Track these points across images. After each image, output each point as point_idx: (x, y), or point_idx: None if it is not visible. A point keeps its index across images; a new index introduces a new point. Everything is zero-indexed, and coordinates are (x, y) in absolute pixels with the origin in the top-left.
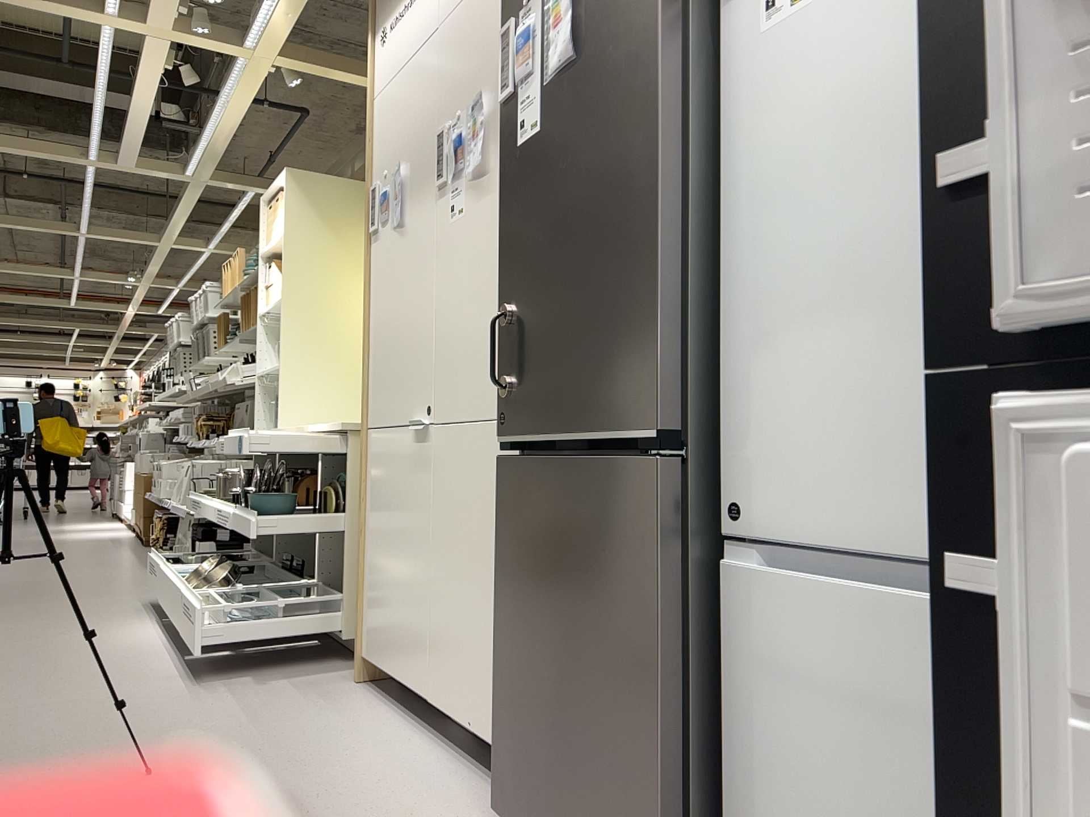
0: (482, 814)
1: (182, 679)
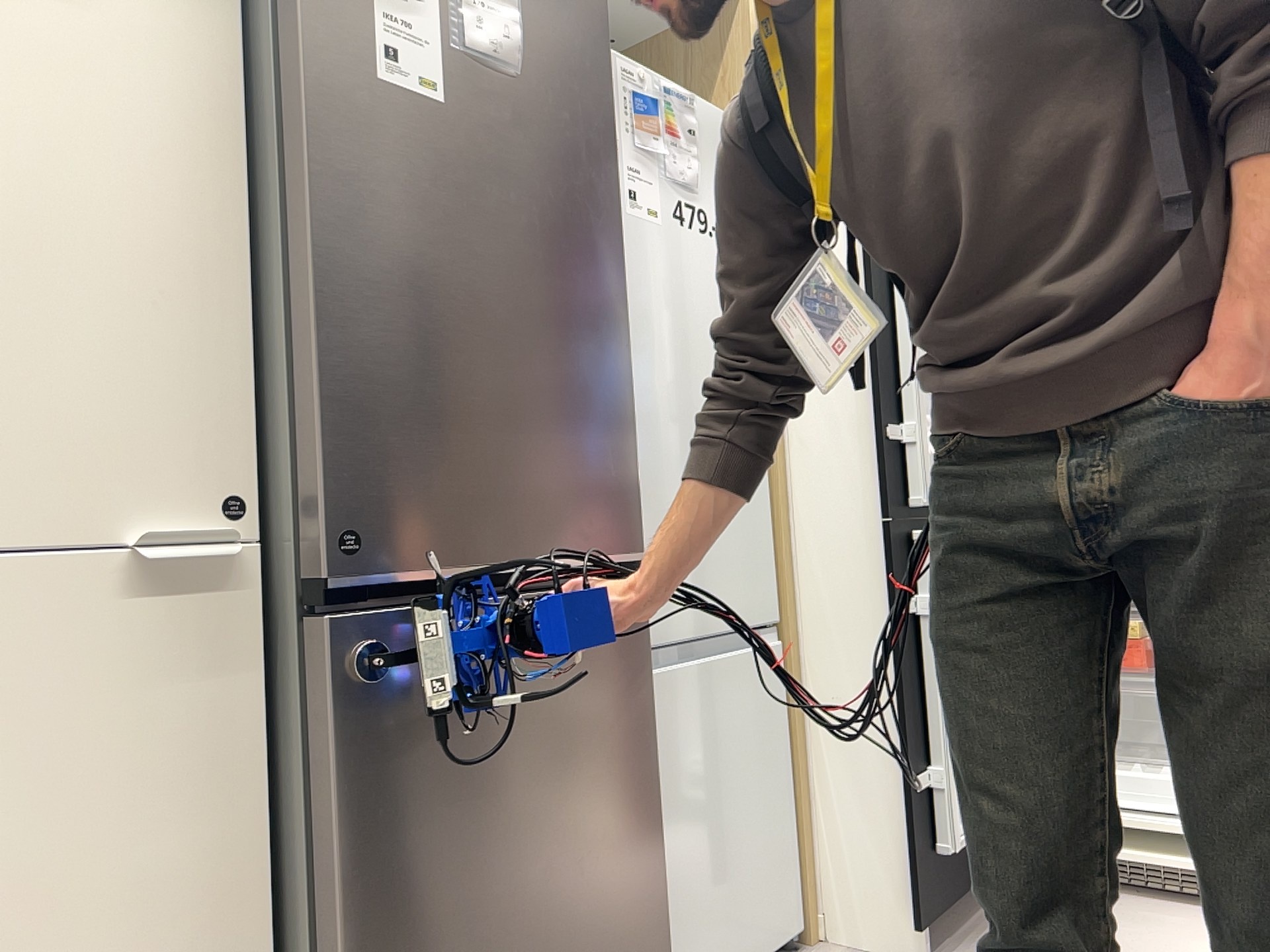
0: None
1: None
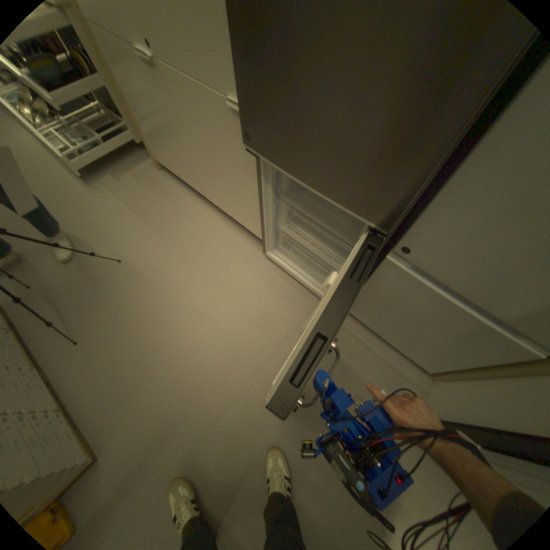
0: (250, 253)
1: (78, 183)
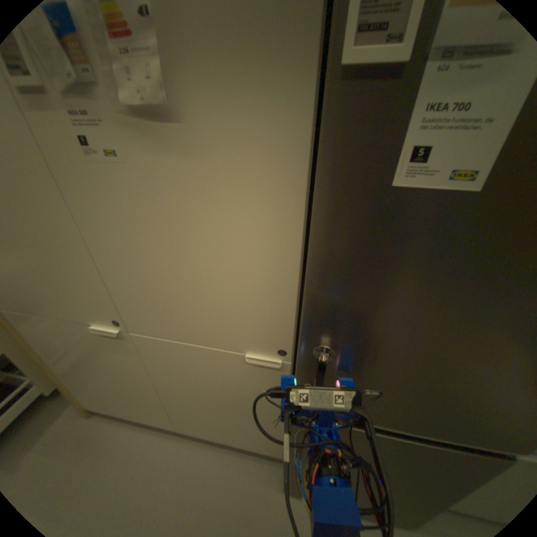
0: (265, 484)
1: None
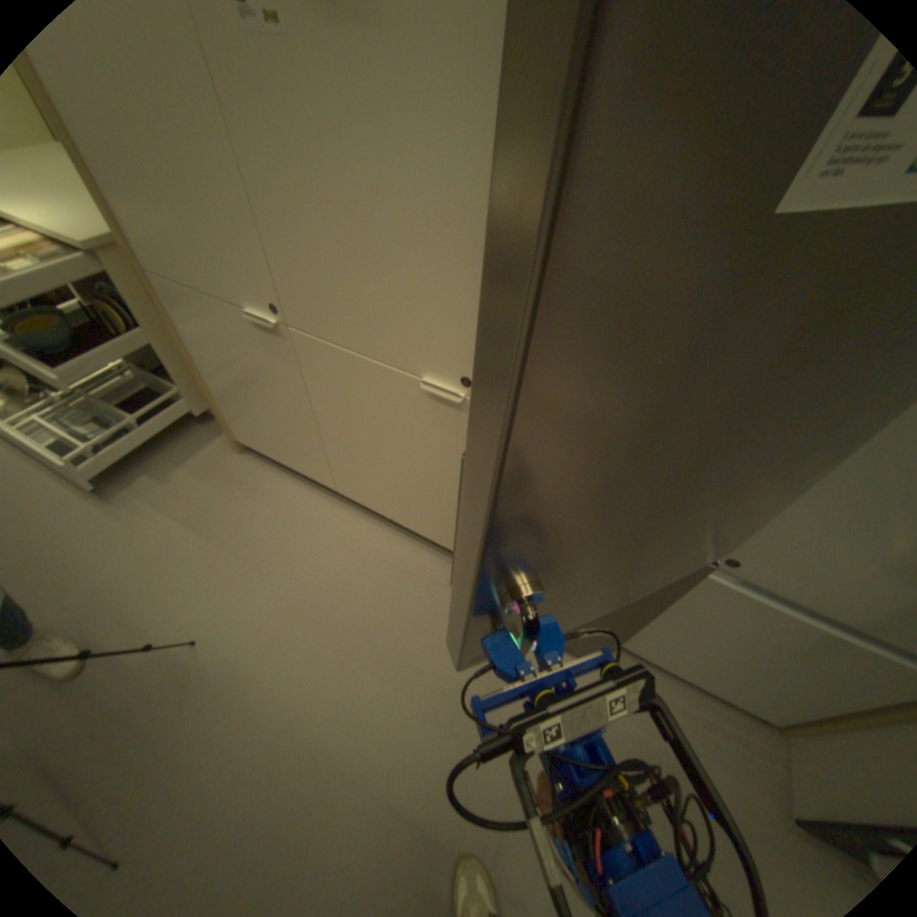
0: (432, 575)
1: (82, 501)
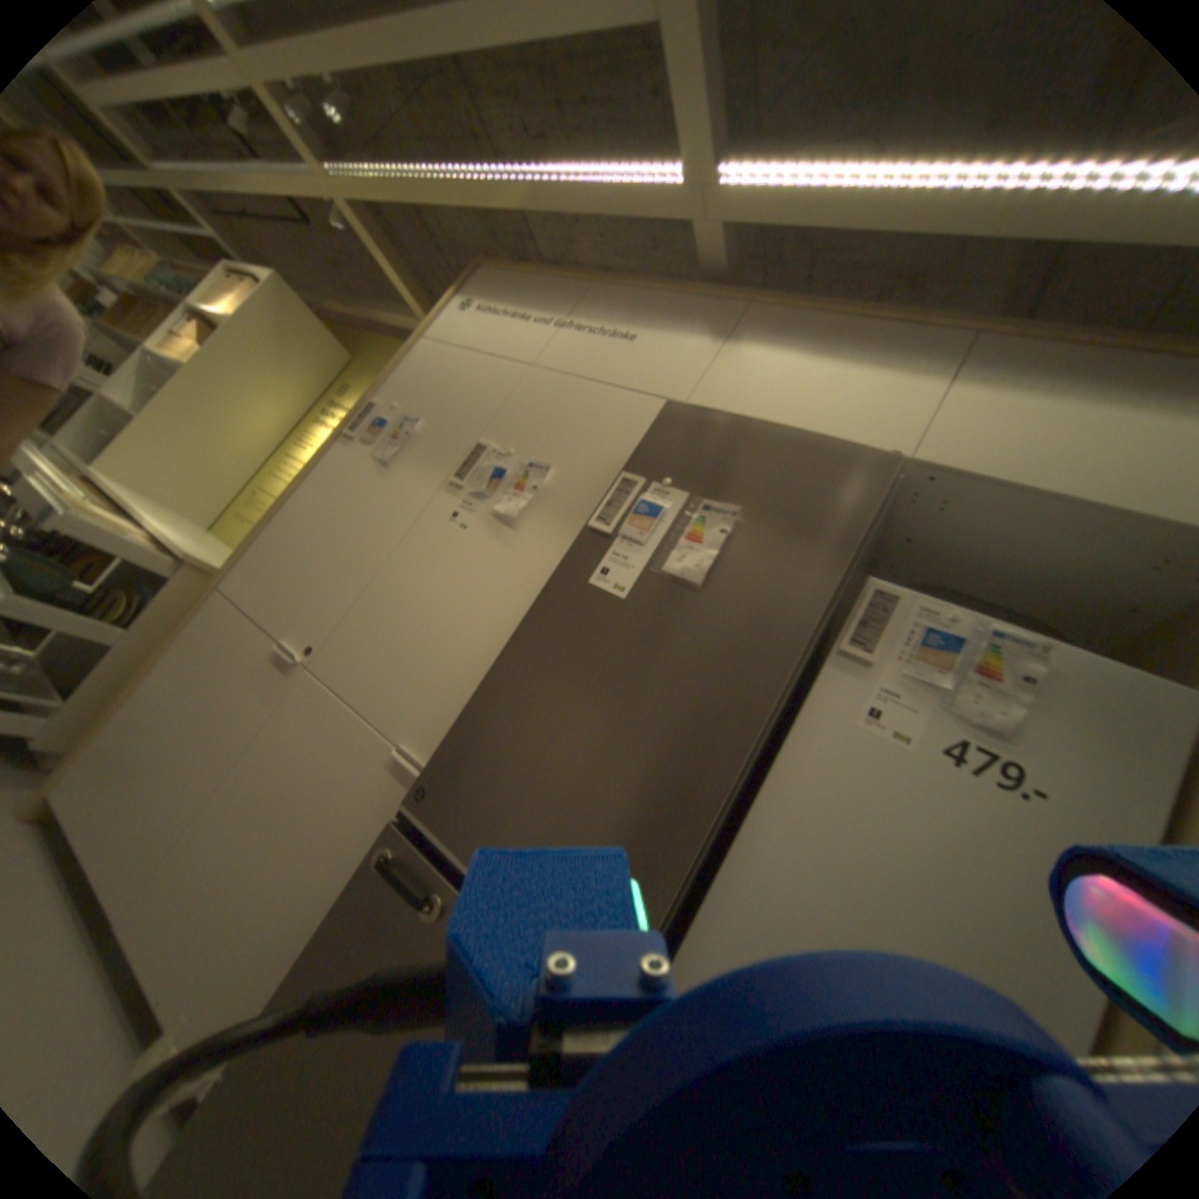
0: None
1: None
